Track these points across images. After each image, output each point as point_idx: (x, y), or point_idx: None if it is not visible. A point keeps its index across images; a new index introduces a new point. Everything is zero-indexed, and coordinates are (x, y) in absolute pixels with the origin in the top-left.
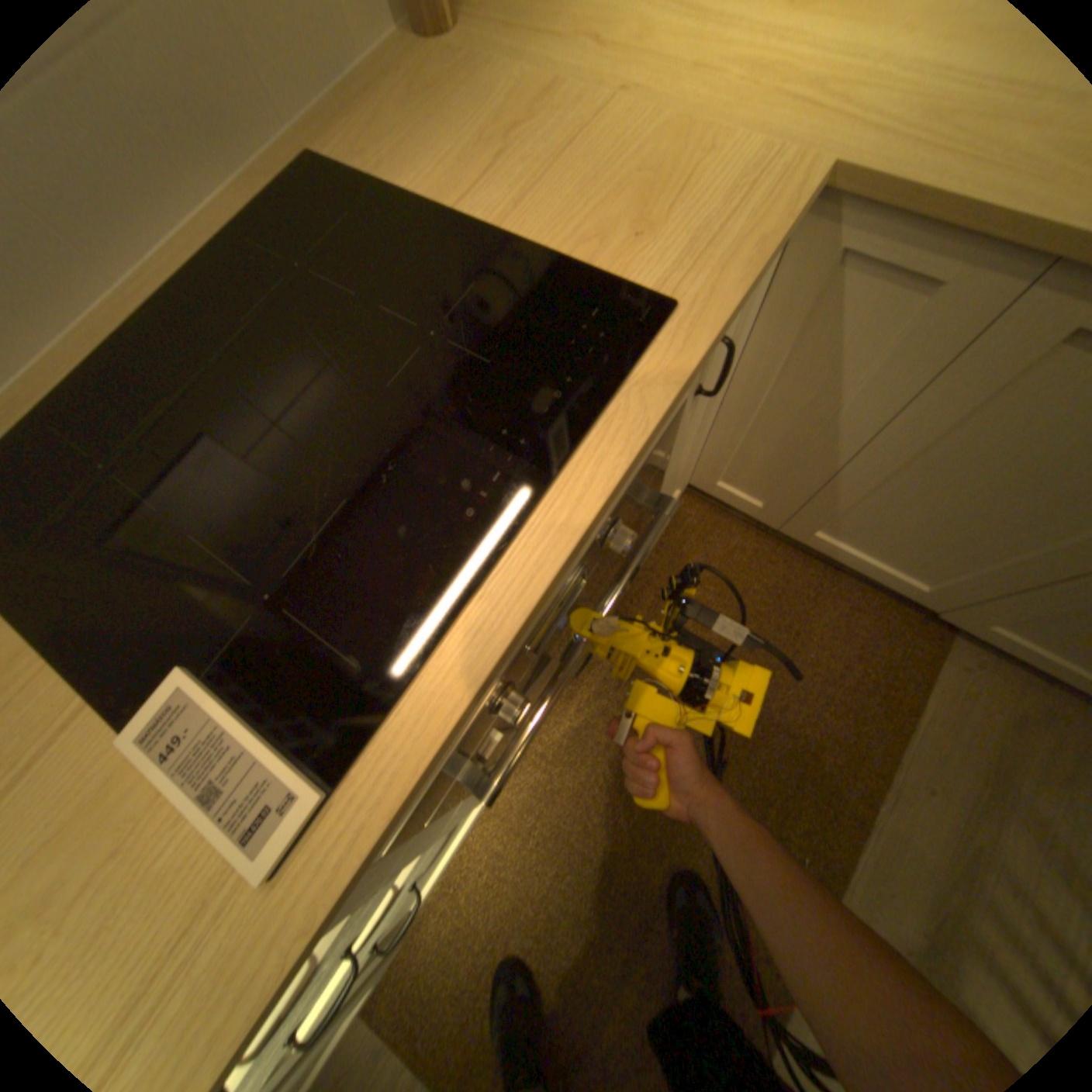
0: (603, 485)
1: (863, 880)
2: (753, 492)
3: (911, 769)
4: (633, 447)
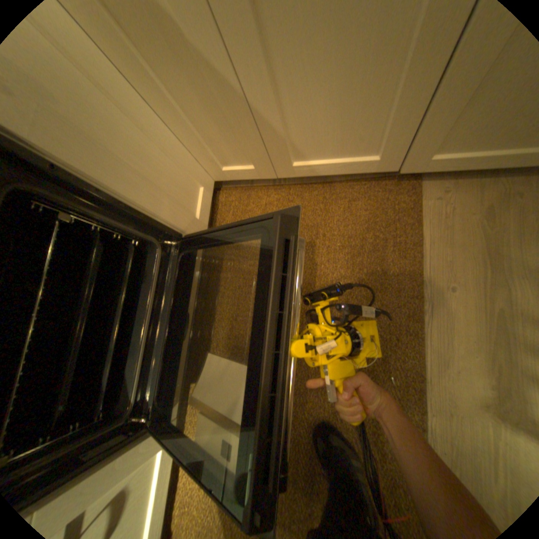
0: None
1: (432, 372)
2: (241, 161)
3: (430, 282)
4: None
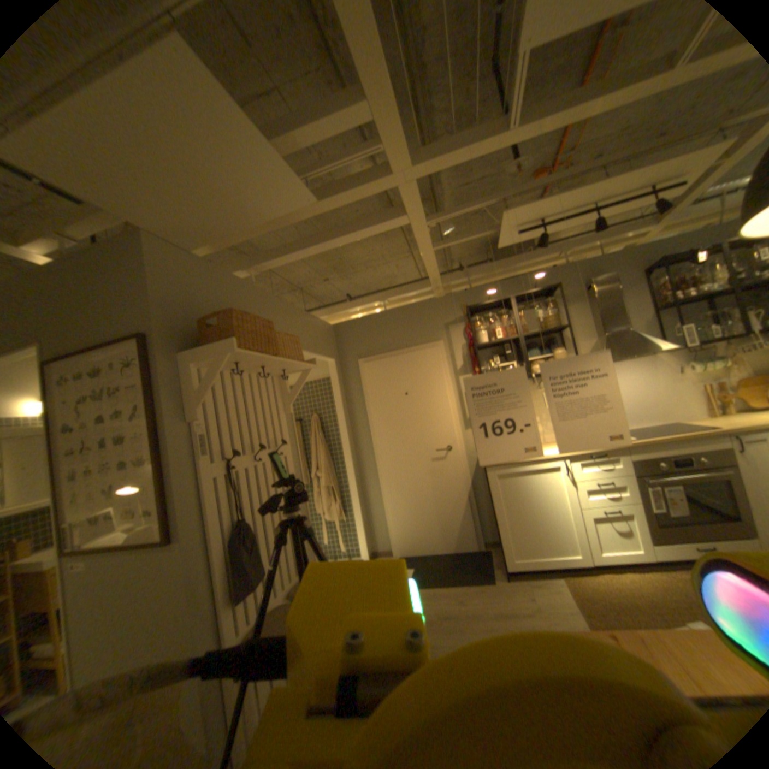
0: (692, 435)
1: None
2: None
3: None
4: (700, 434)
